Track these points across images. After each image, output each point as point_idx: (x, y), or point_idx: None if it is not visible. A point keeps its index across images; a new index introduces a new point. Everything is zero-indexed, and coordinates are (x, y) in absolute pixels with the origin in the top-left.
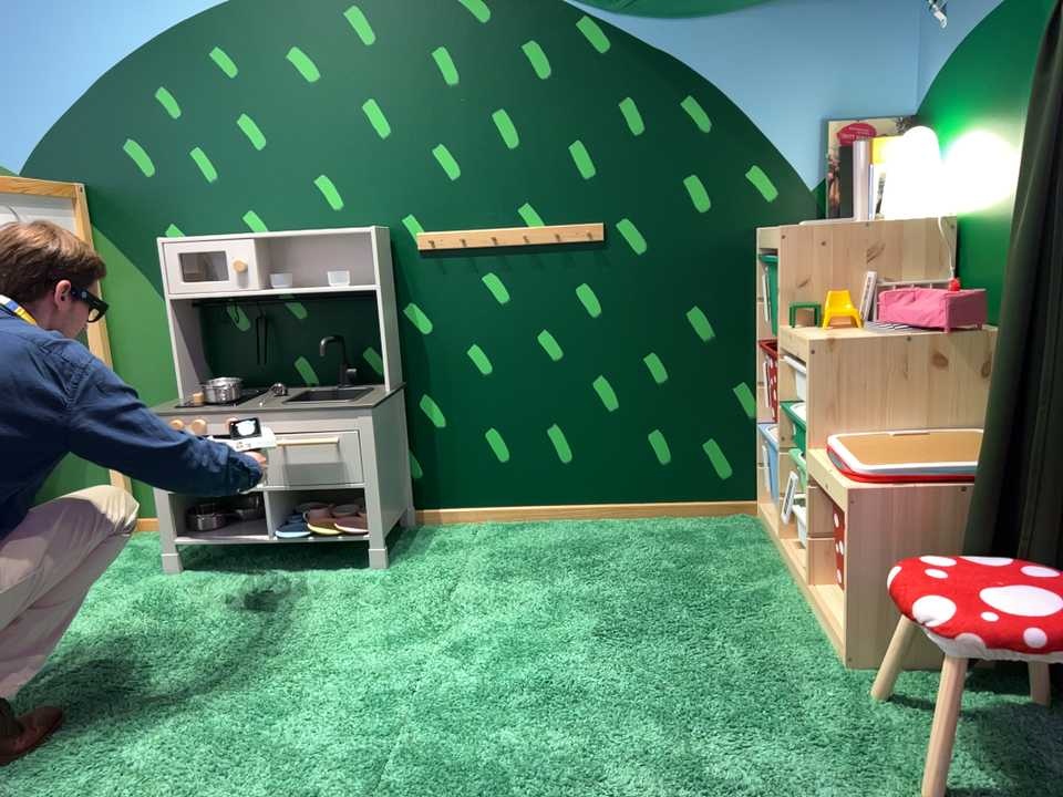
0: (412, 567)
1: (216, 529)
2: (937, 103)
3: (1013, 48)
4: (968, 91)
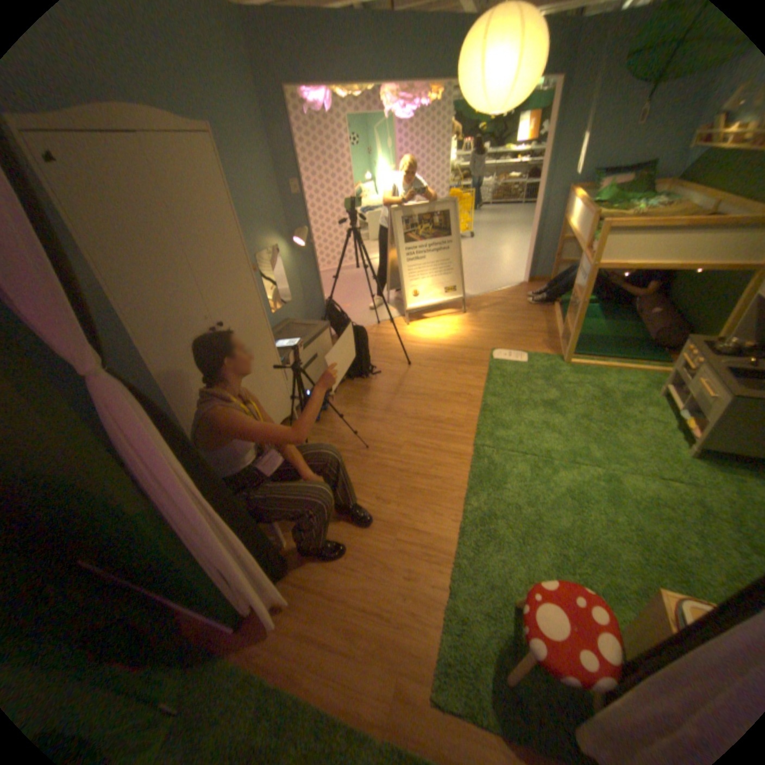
0: (701, 469)
1: (684, 395)
2: None
3: None
4: None
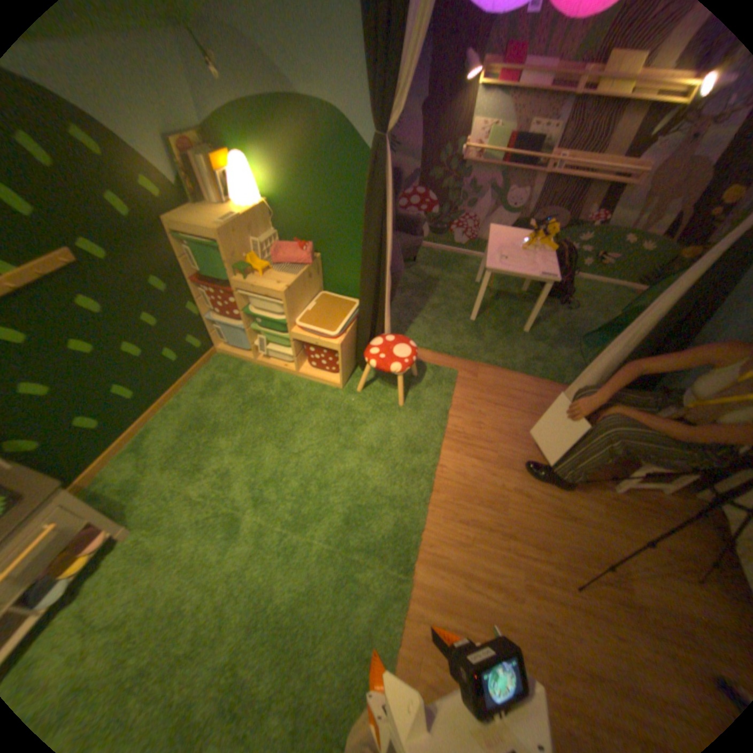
0: (137, 514)
1: None
2: (225, 128)
3: (294, 126)
4: (257, 133)
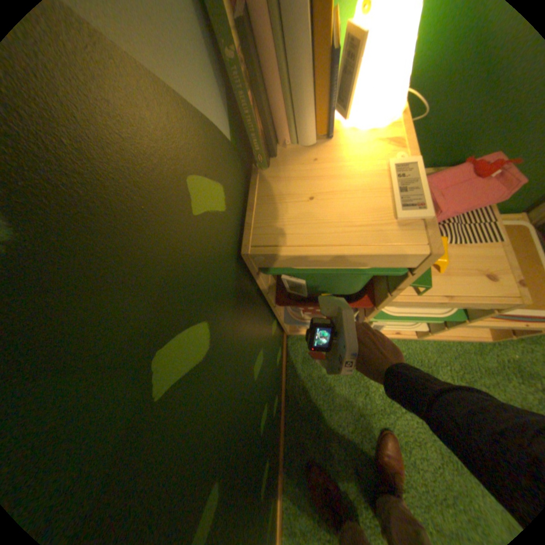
0: None
1: None
2: None
3: None
4: None
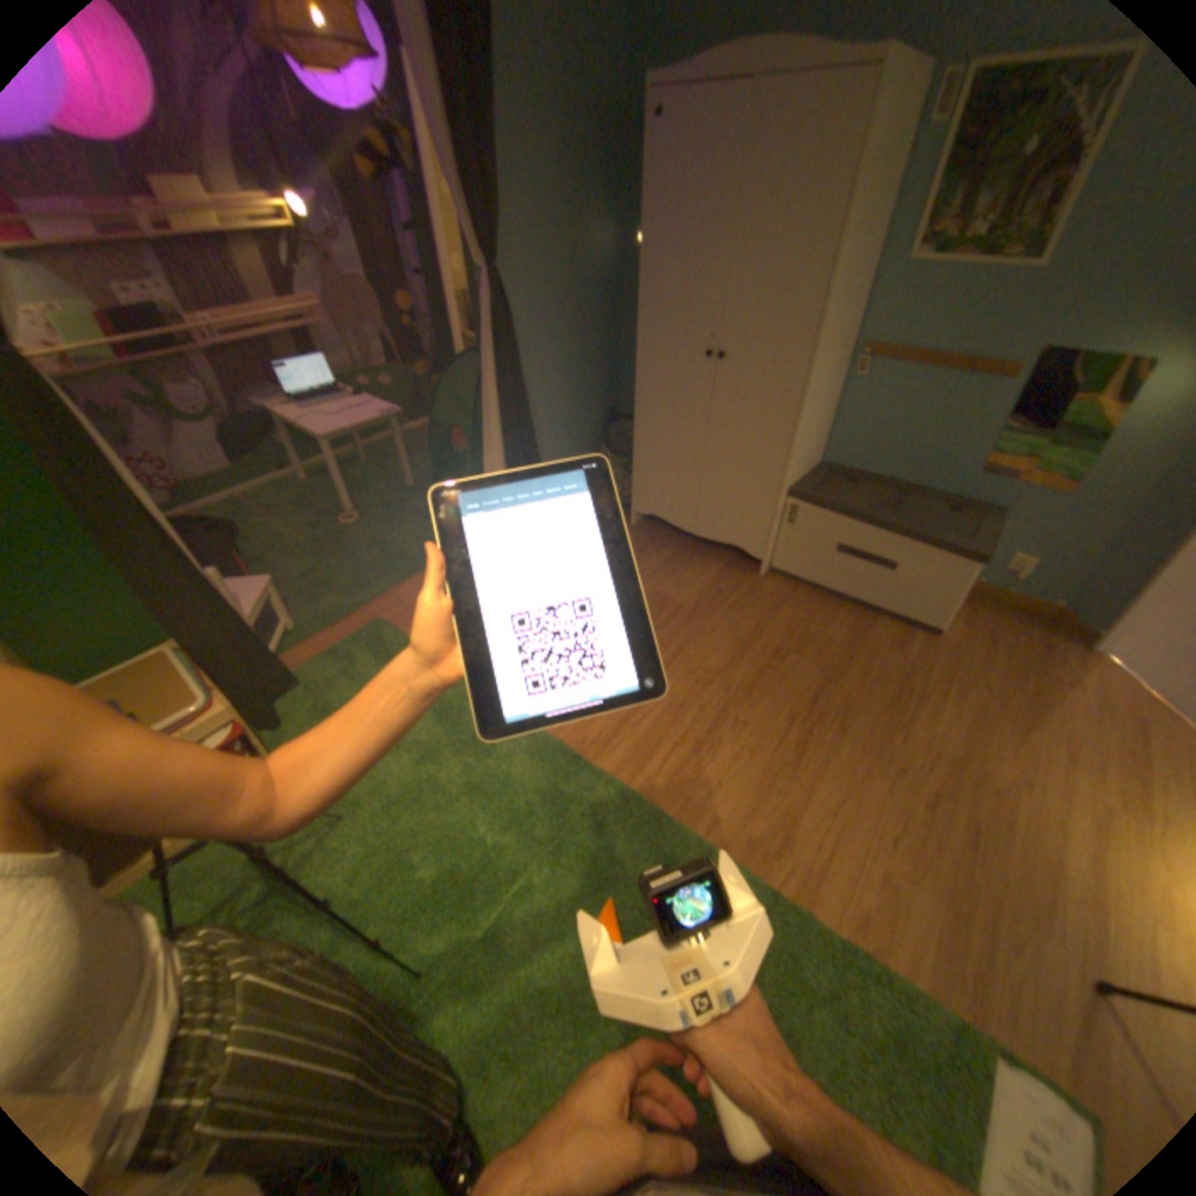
0: None
1: None
2: None
3: None
4: None
